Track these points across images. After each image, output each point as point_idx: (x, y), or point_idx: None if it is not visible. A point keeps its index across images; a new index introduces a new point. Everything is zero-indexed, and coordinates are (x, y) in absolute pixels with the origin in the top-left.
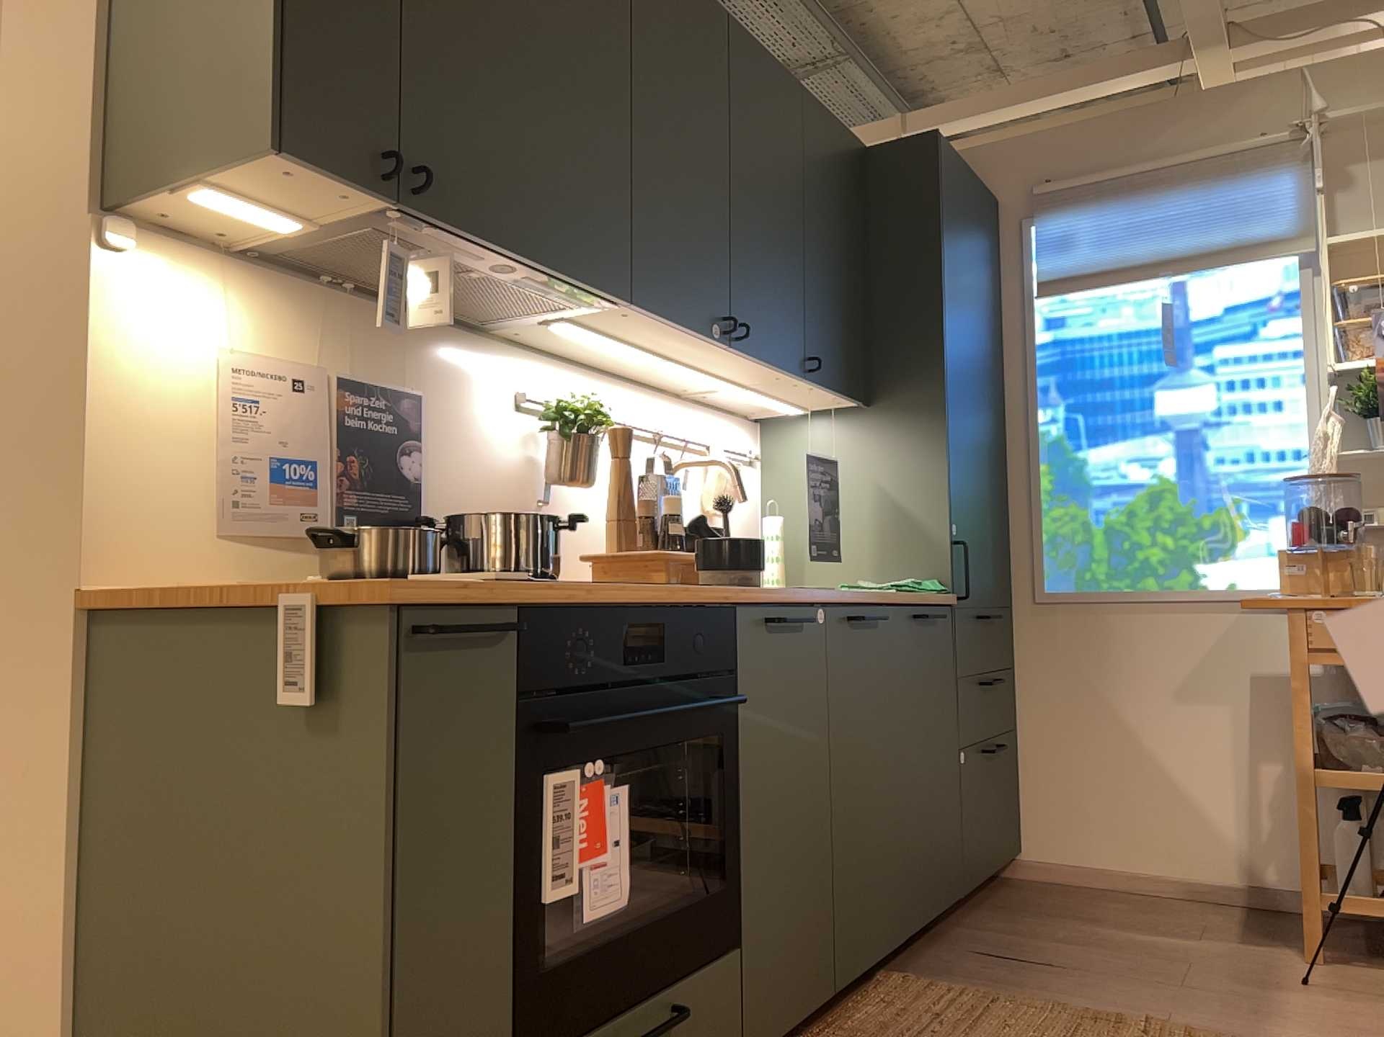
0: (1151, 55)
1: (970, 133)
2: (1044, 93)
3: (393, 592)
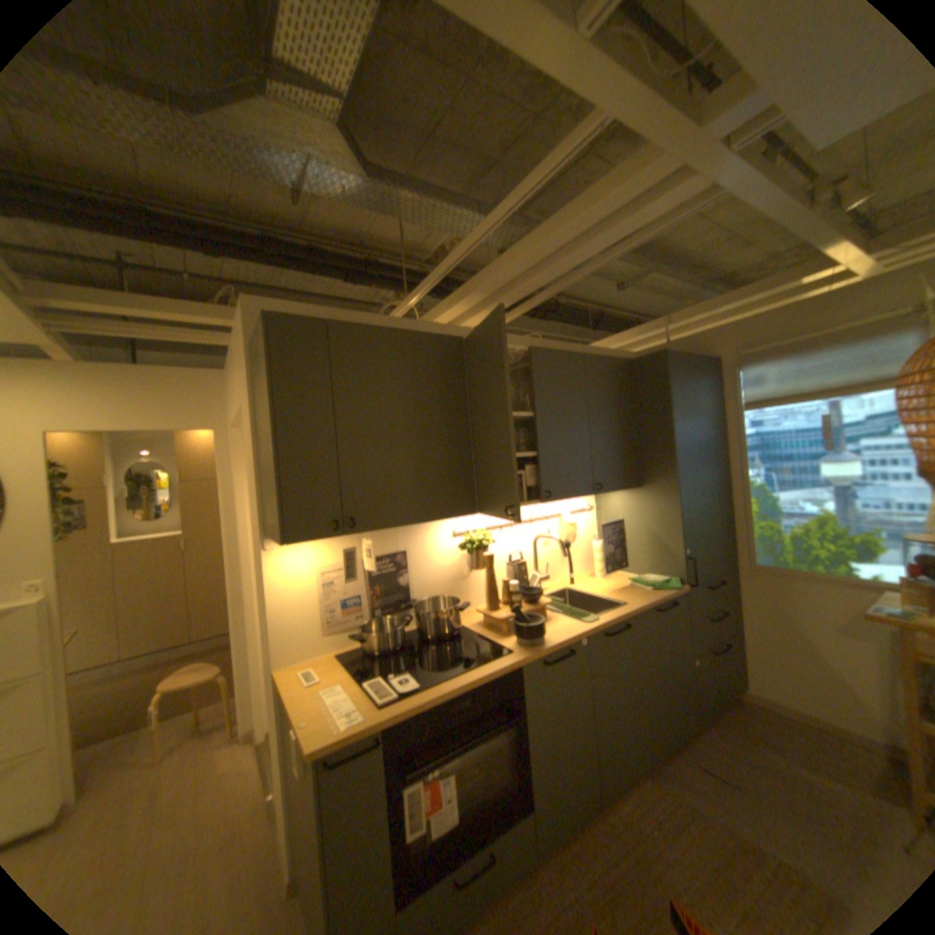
0: (814, 262)
1: (706, 317)
2: (745, 293)
3: (309, 759)
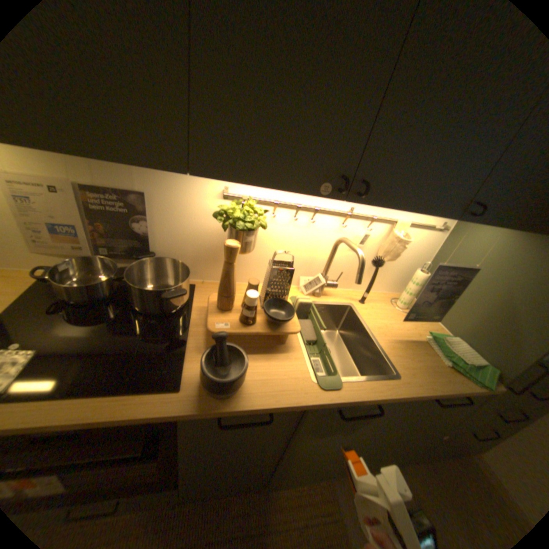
0: None
1: None
2: None
3: None
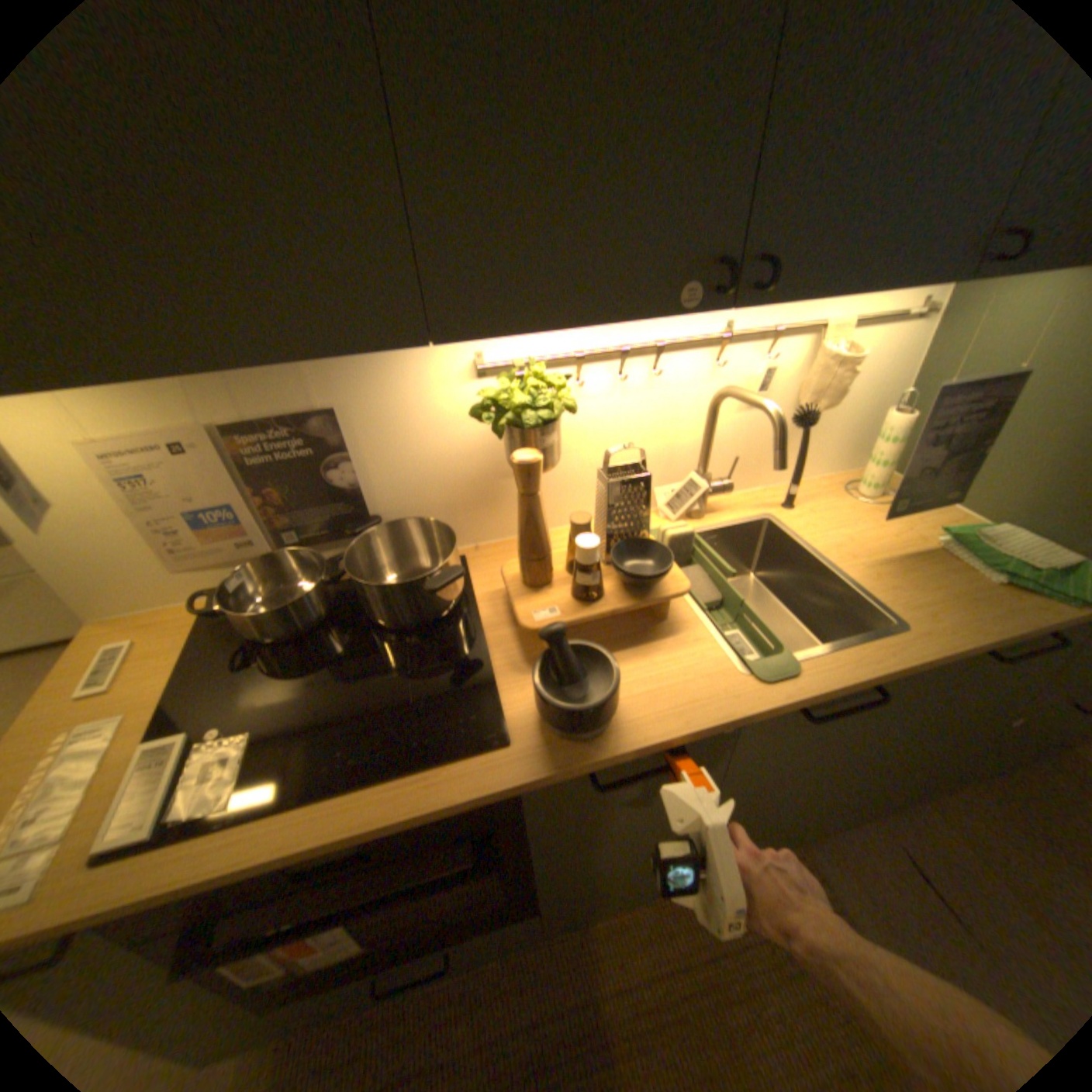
0: None
1: None
2: None
3: None
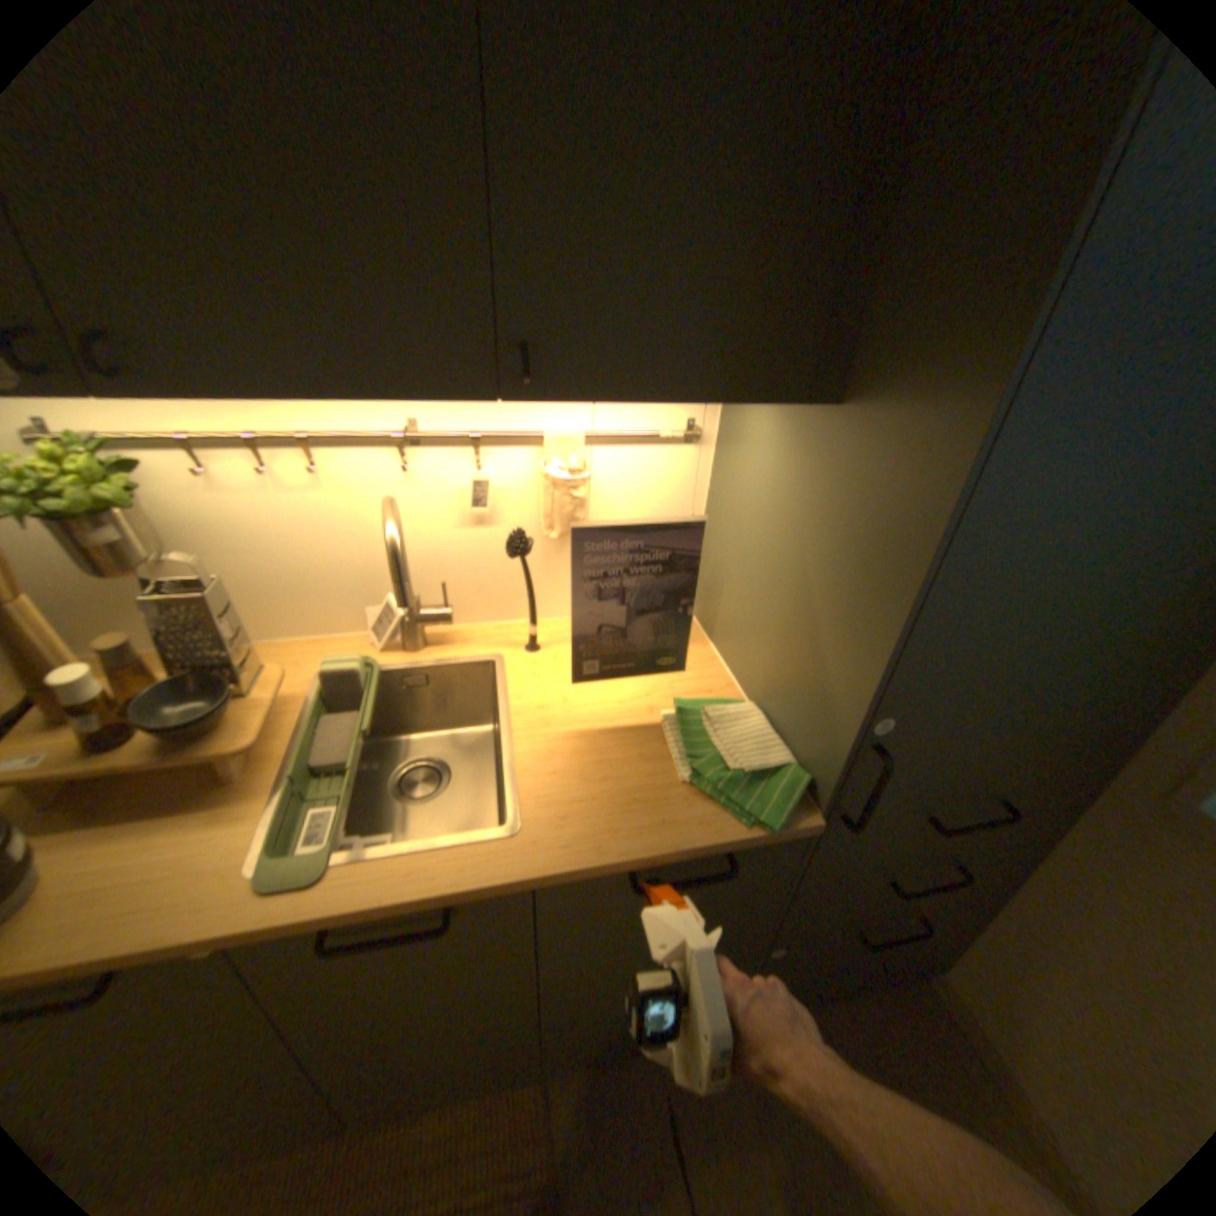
0: None
1: None
2: None
3: None
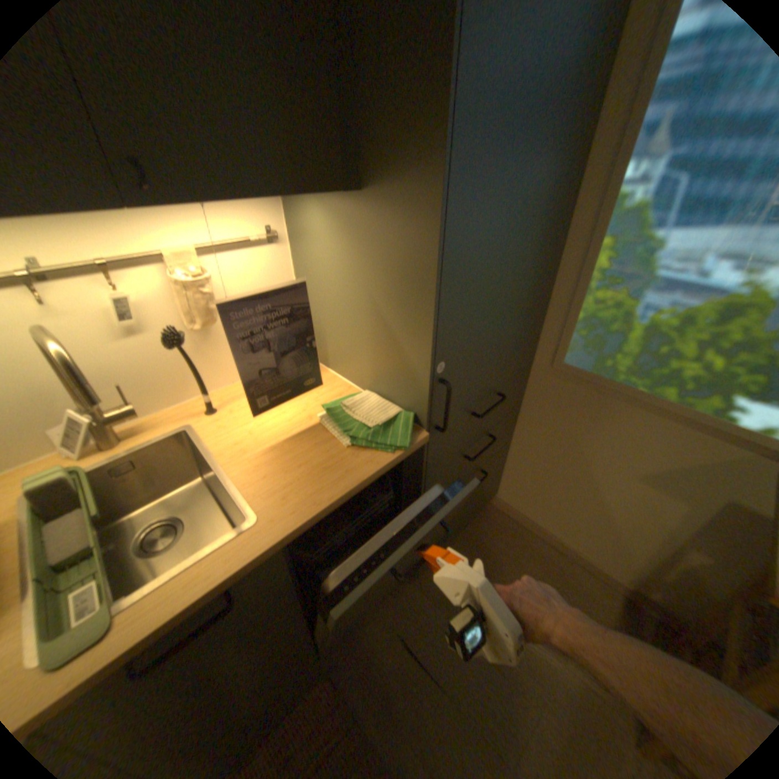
0: None
1: None
2: None
3: None
